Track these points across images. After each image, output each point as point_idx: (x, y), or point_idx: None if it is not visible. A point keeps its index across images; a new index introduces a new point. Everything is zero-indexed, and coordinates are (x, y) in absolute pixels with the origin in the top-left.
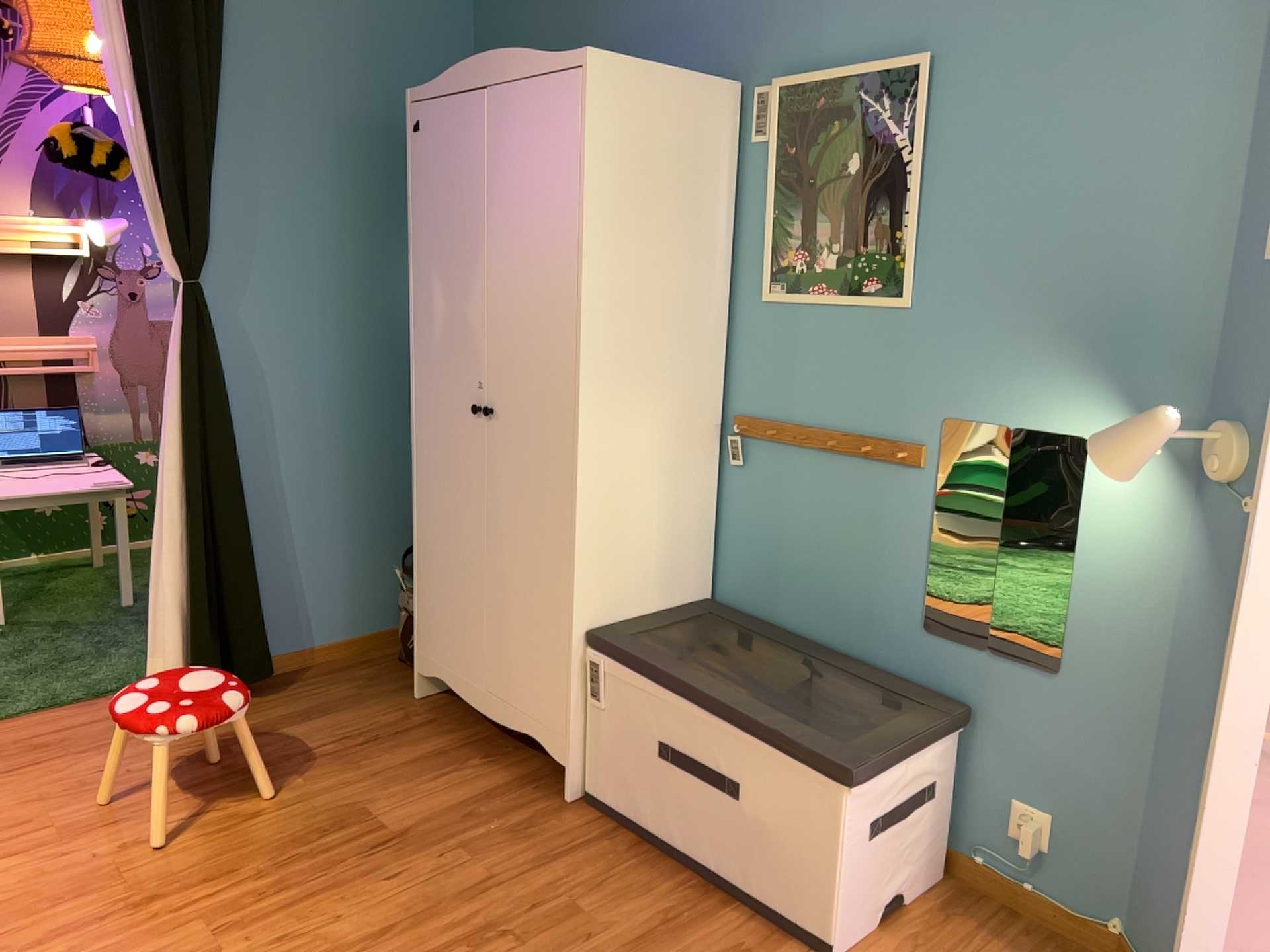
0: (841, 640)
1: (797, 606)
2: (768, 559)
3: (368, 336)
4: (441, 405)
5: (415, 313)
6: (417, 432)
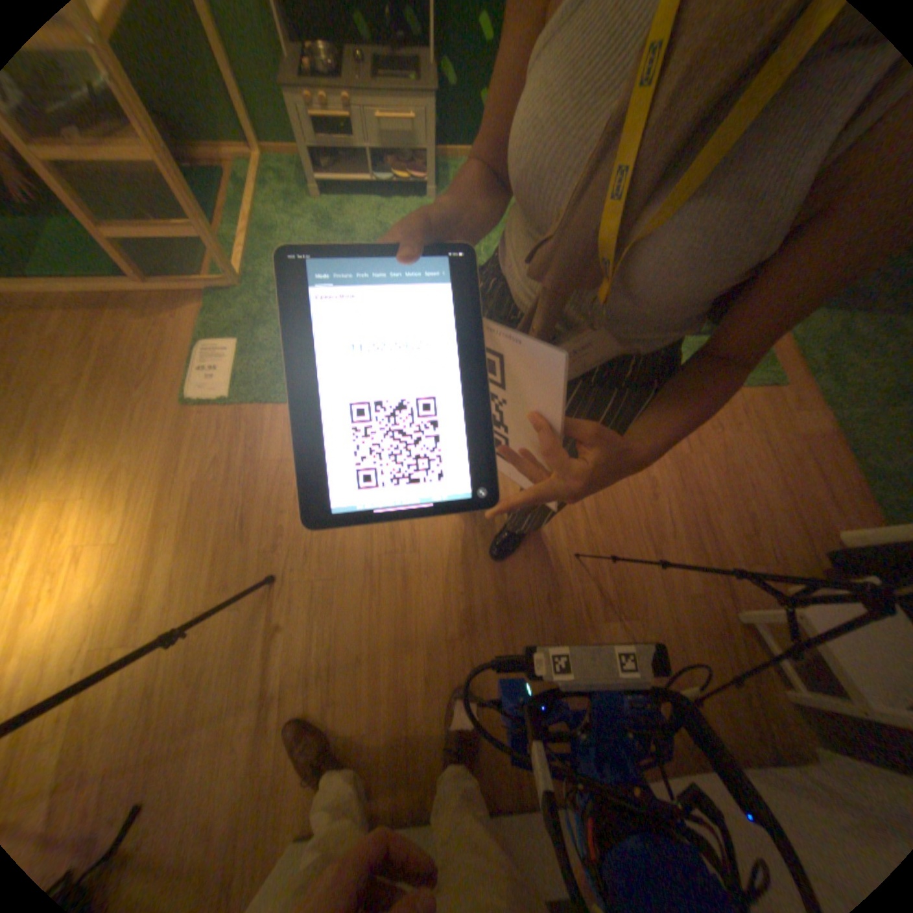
0: None
1: None
2: None
3: None
4: None
5: None
6: None
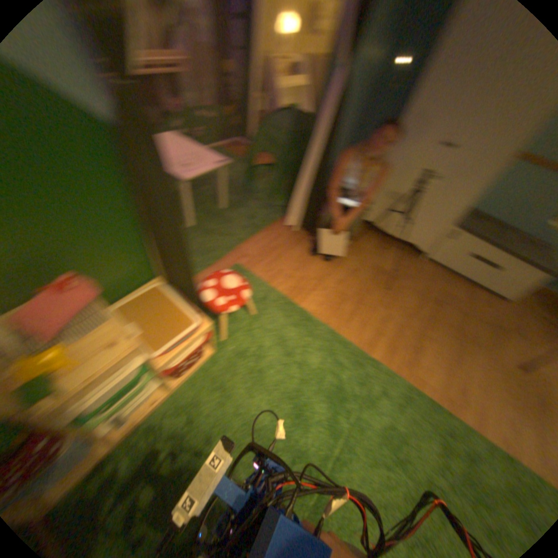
0: (510, 225)
1: (499, 213)
2: (496, 199)
3: (362, 89)
4: (421, 138)
5: (422, 94)
6: (397, 144)
